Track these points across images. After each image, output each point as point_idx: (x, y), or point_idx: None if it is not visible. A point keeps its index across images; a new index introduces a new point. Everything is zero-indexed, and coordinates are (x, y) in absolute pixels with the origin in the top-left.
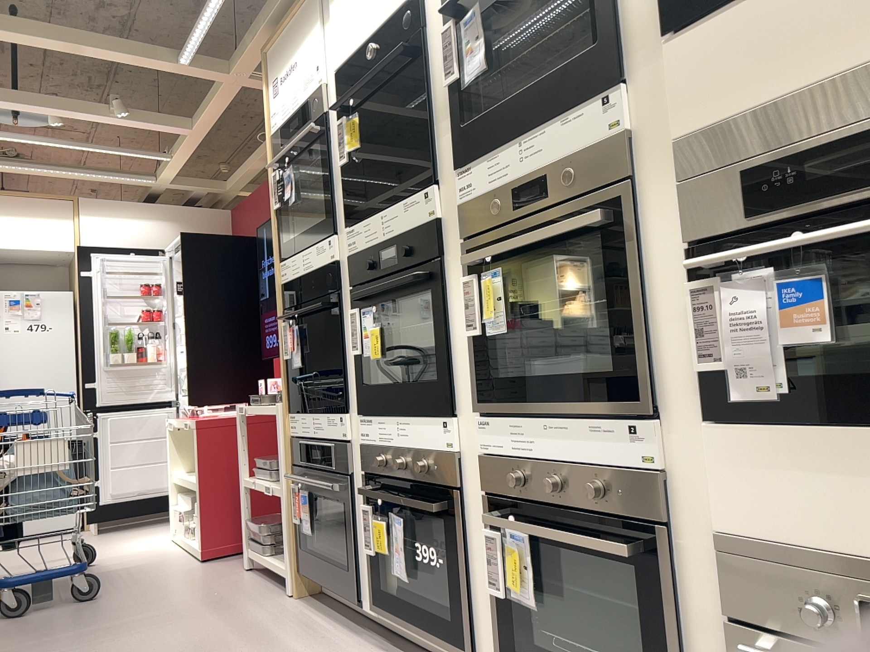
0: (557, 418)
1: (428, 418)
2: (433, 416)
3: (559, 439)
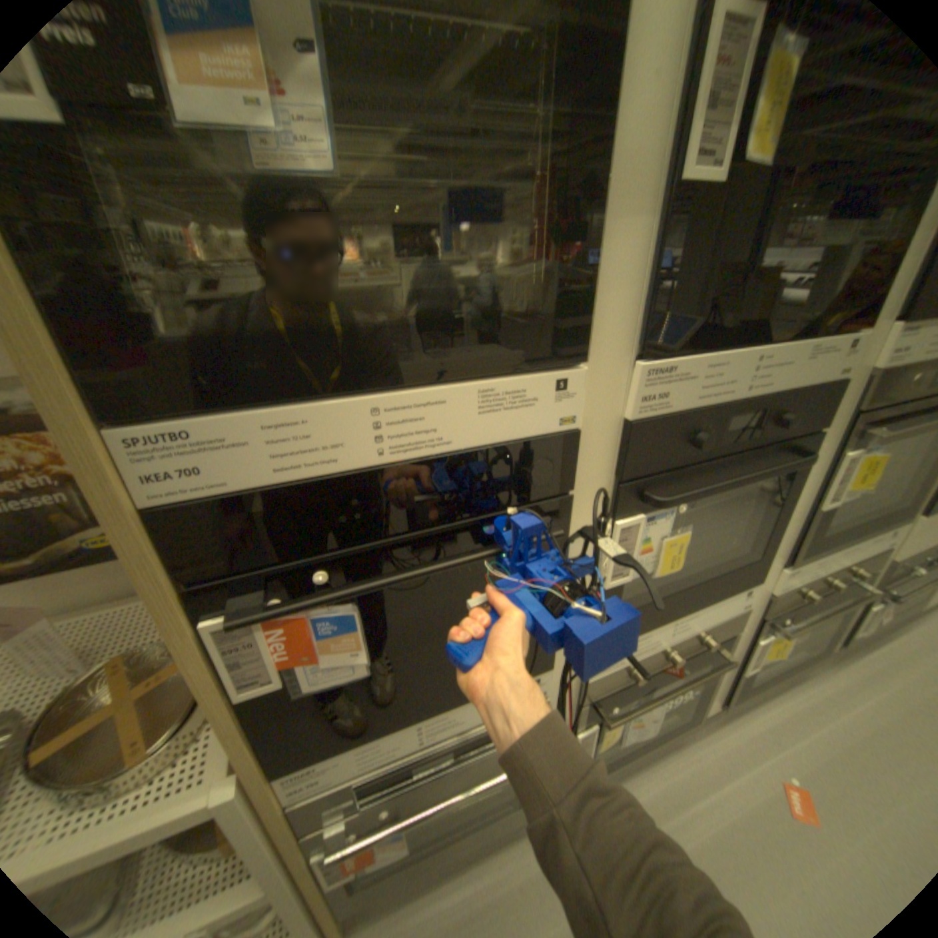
0: (856, 545)
1: (727, 598)
2: (737, 594)
3: (850, 558)
